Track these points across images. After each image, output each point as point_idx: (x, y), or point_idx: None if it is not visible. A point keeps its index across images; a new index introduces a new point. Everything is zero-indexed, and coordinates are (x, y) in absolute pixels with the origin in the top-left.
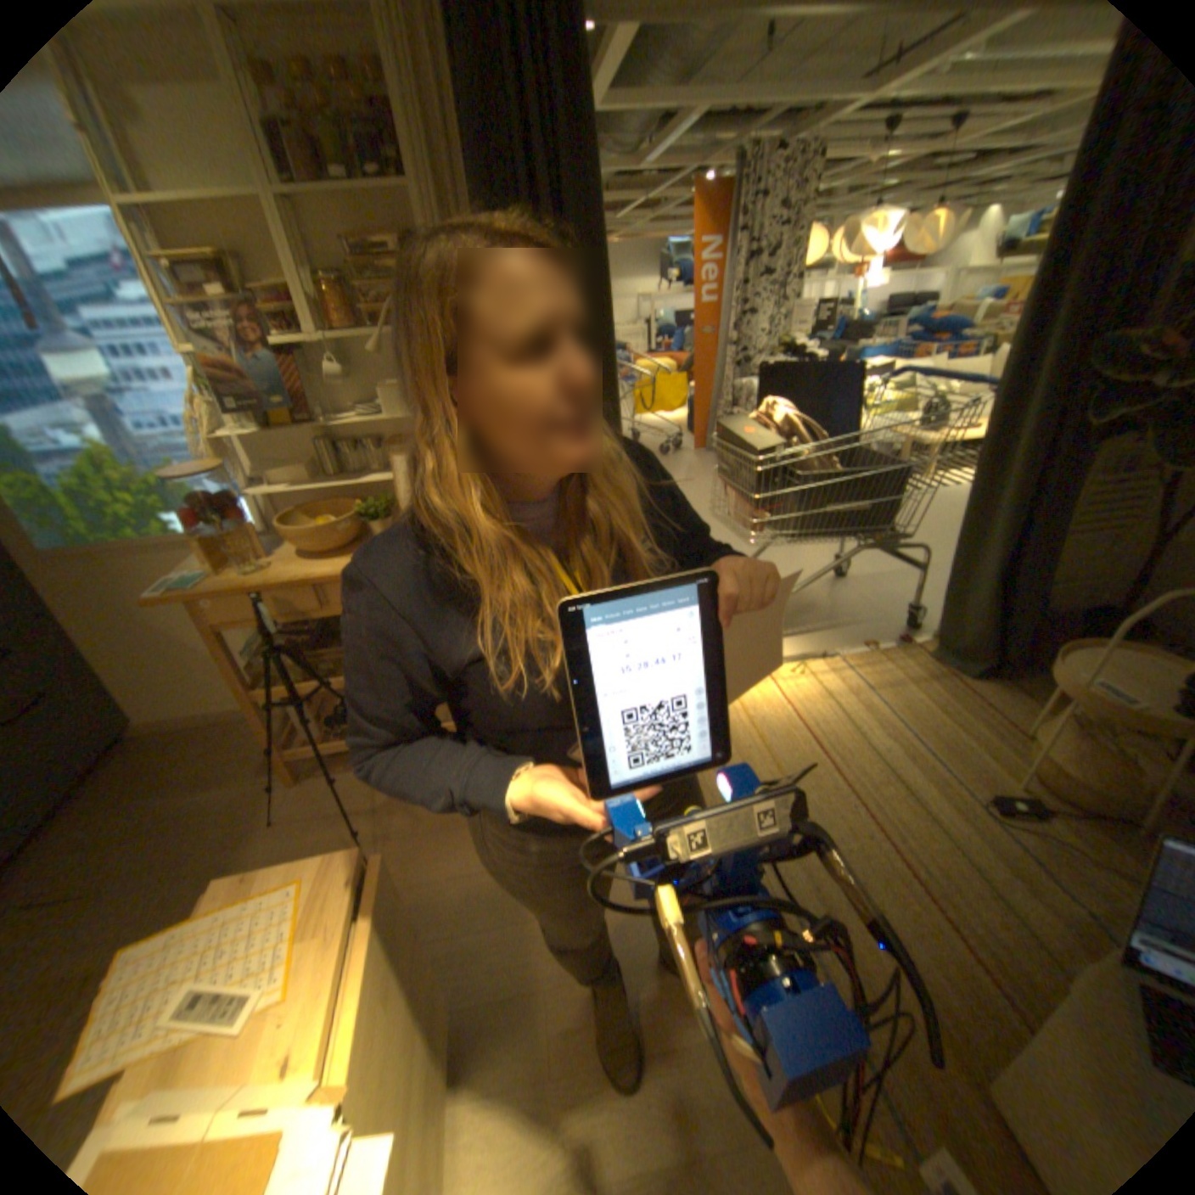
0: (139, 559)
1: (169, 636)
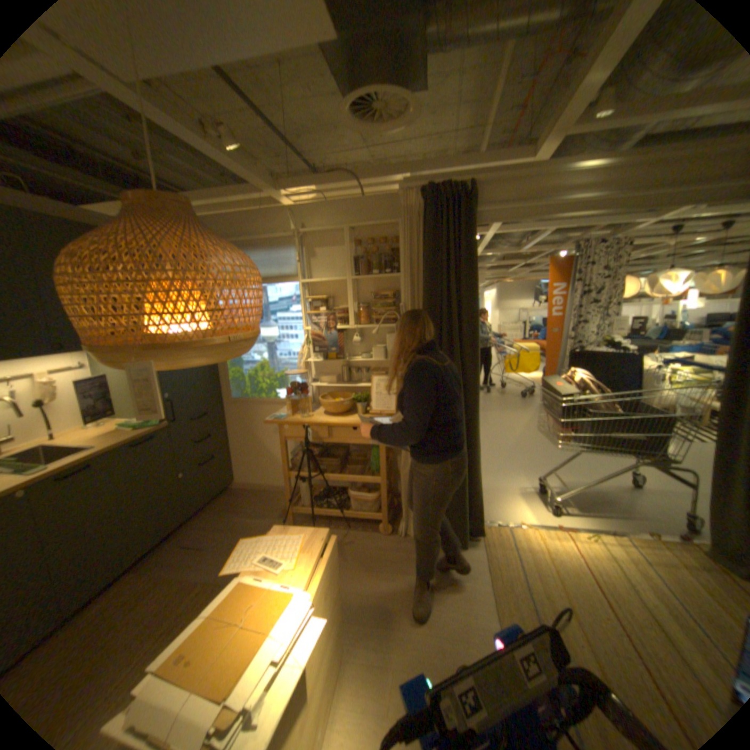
0: (263, 407)
1: (262, 443)
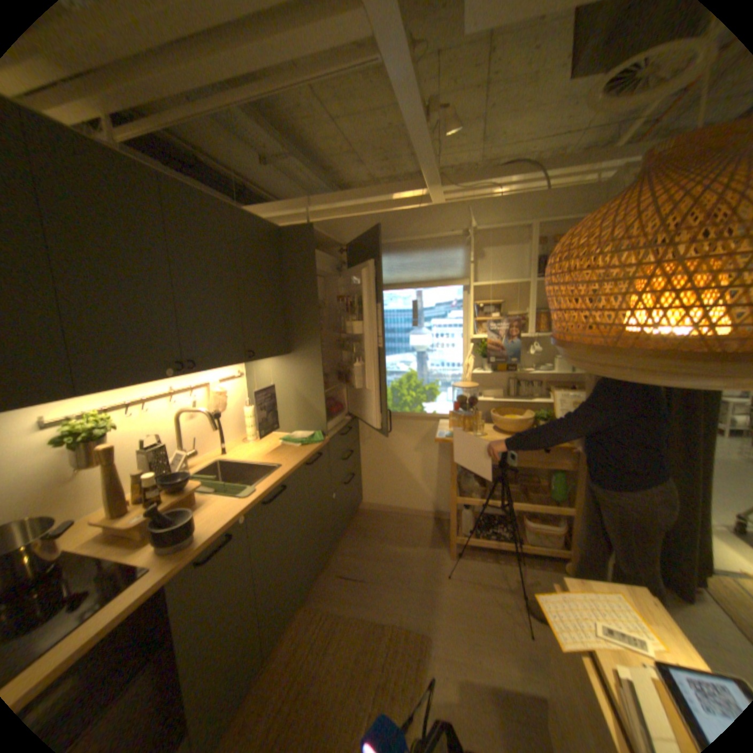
0: (405, 421)
1: (400, 460)
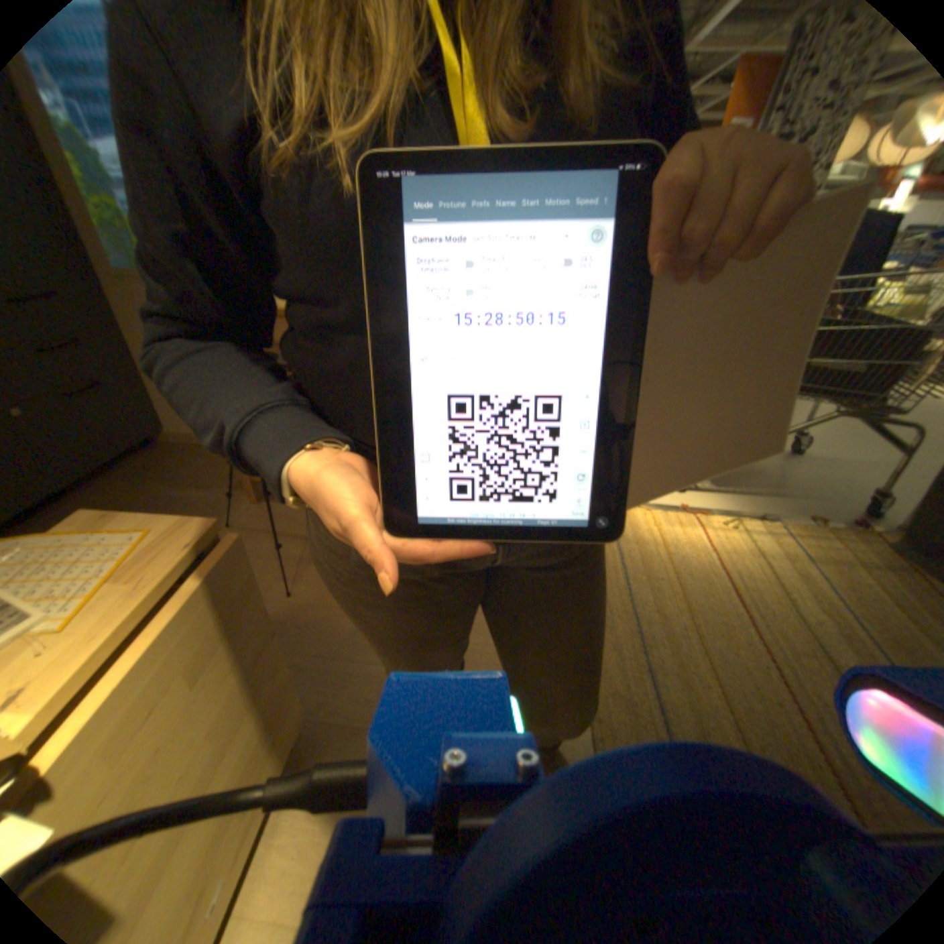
0: None
1: None
